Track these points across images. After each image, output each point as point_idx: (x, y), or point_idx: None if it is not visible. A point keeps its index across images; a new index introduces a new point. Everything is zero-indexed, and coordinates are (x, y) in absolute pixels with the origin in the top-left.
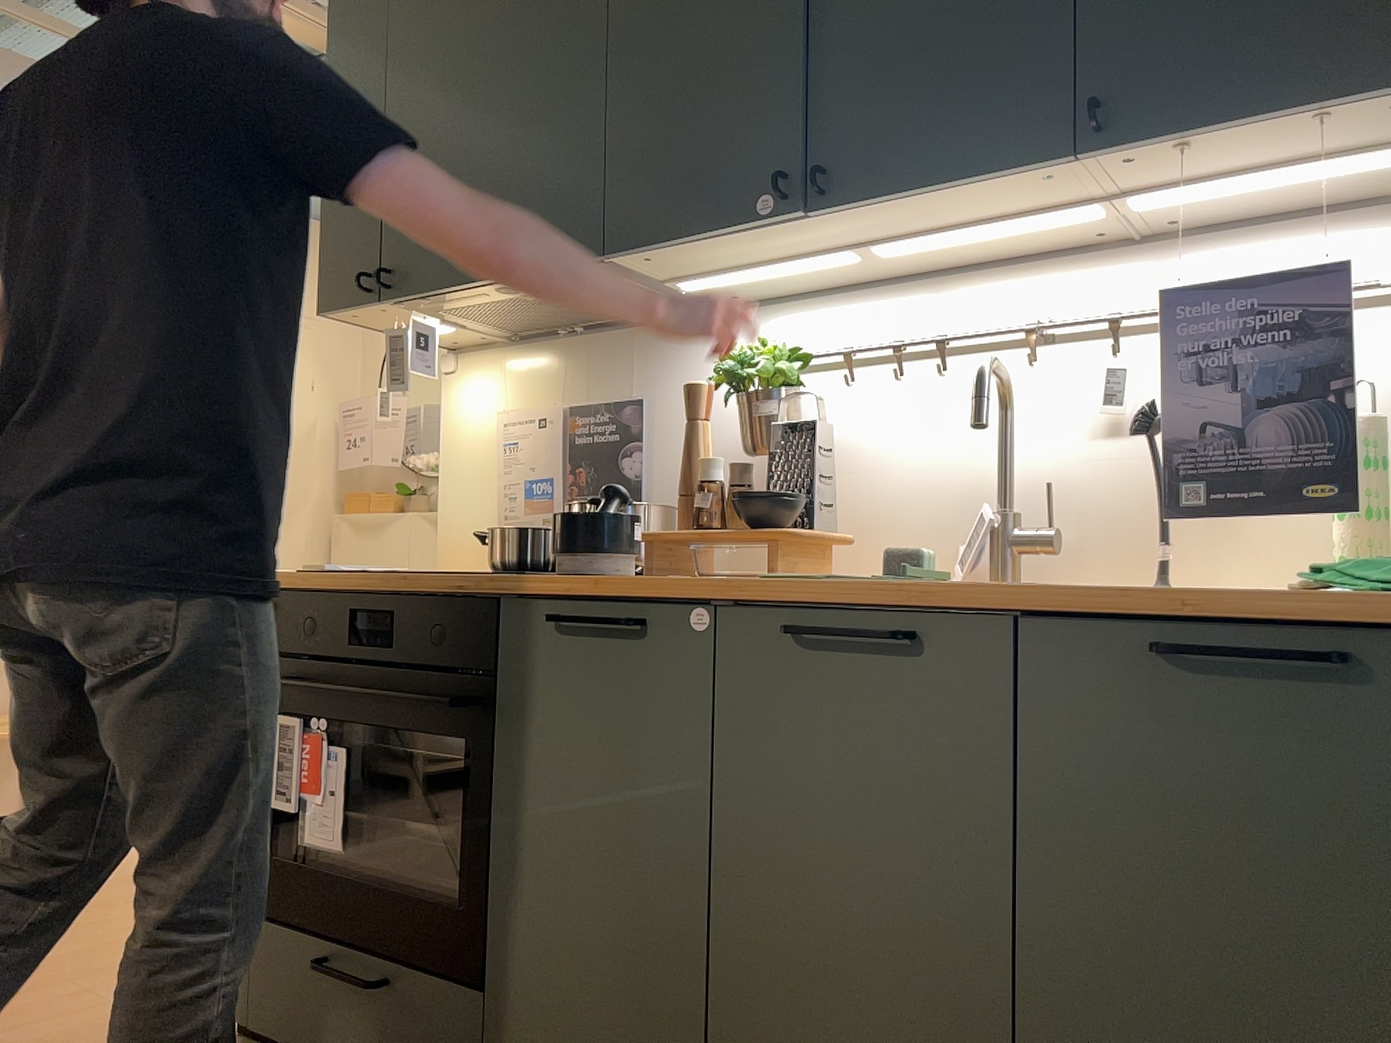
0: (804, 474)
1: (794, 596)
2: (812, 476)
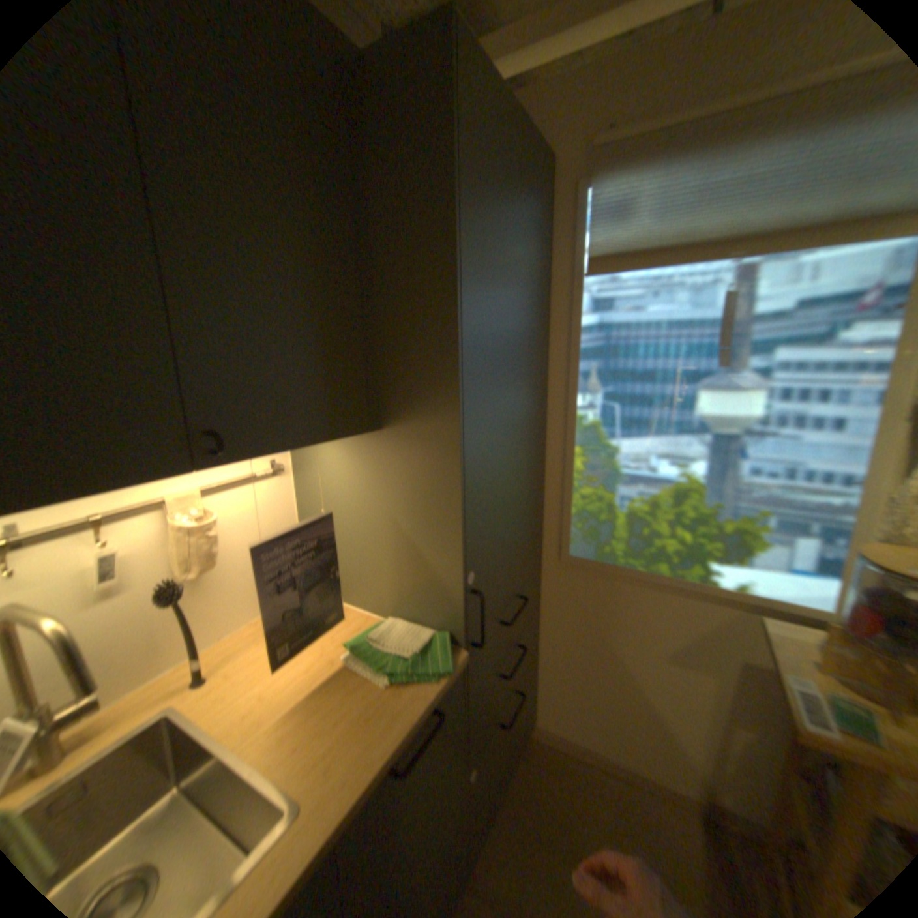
0: None
1: None
2: None
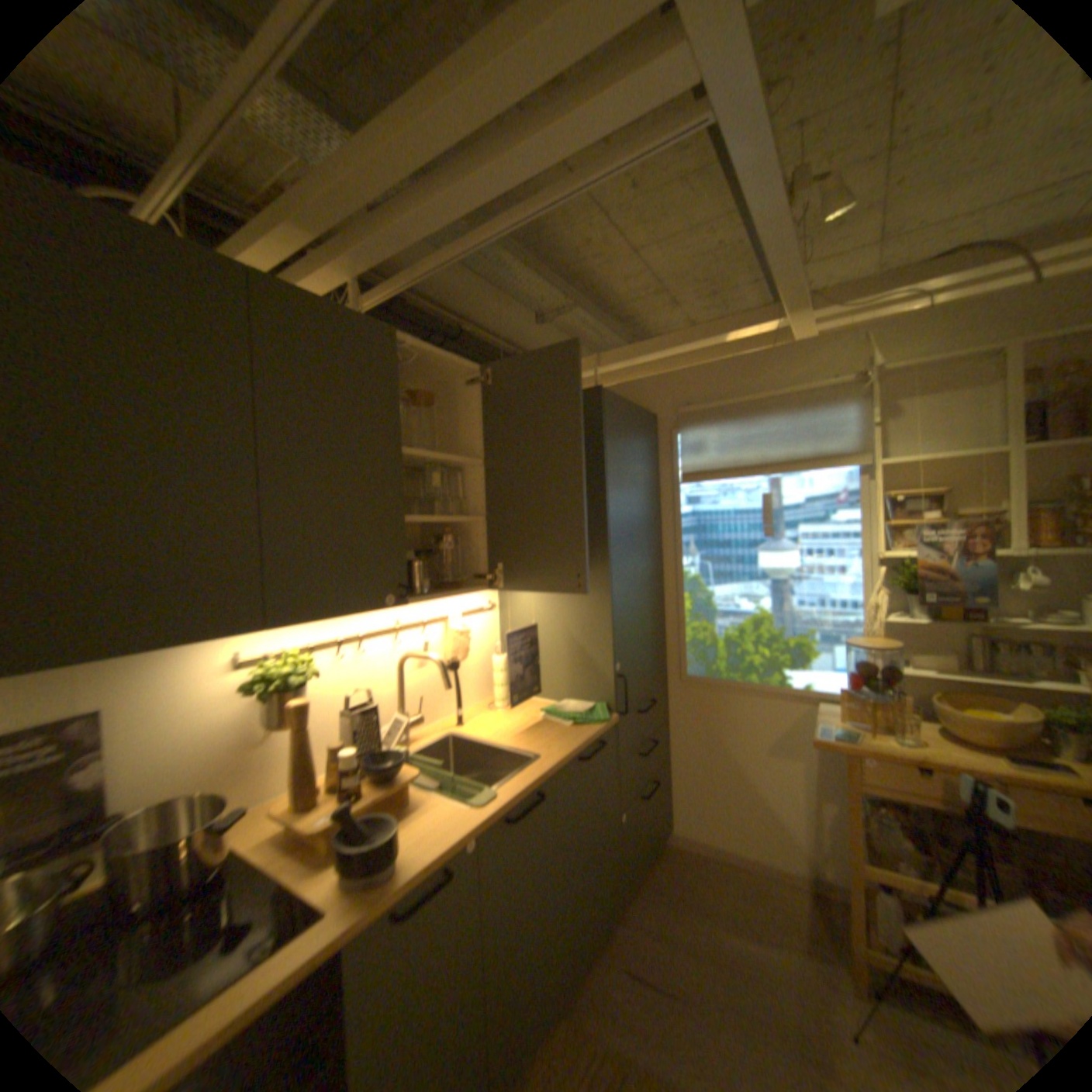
0: (372, 739)
1: (509, 807)
2: (369, 737)
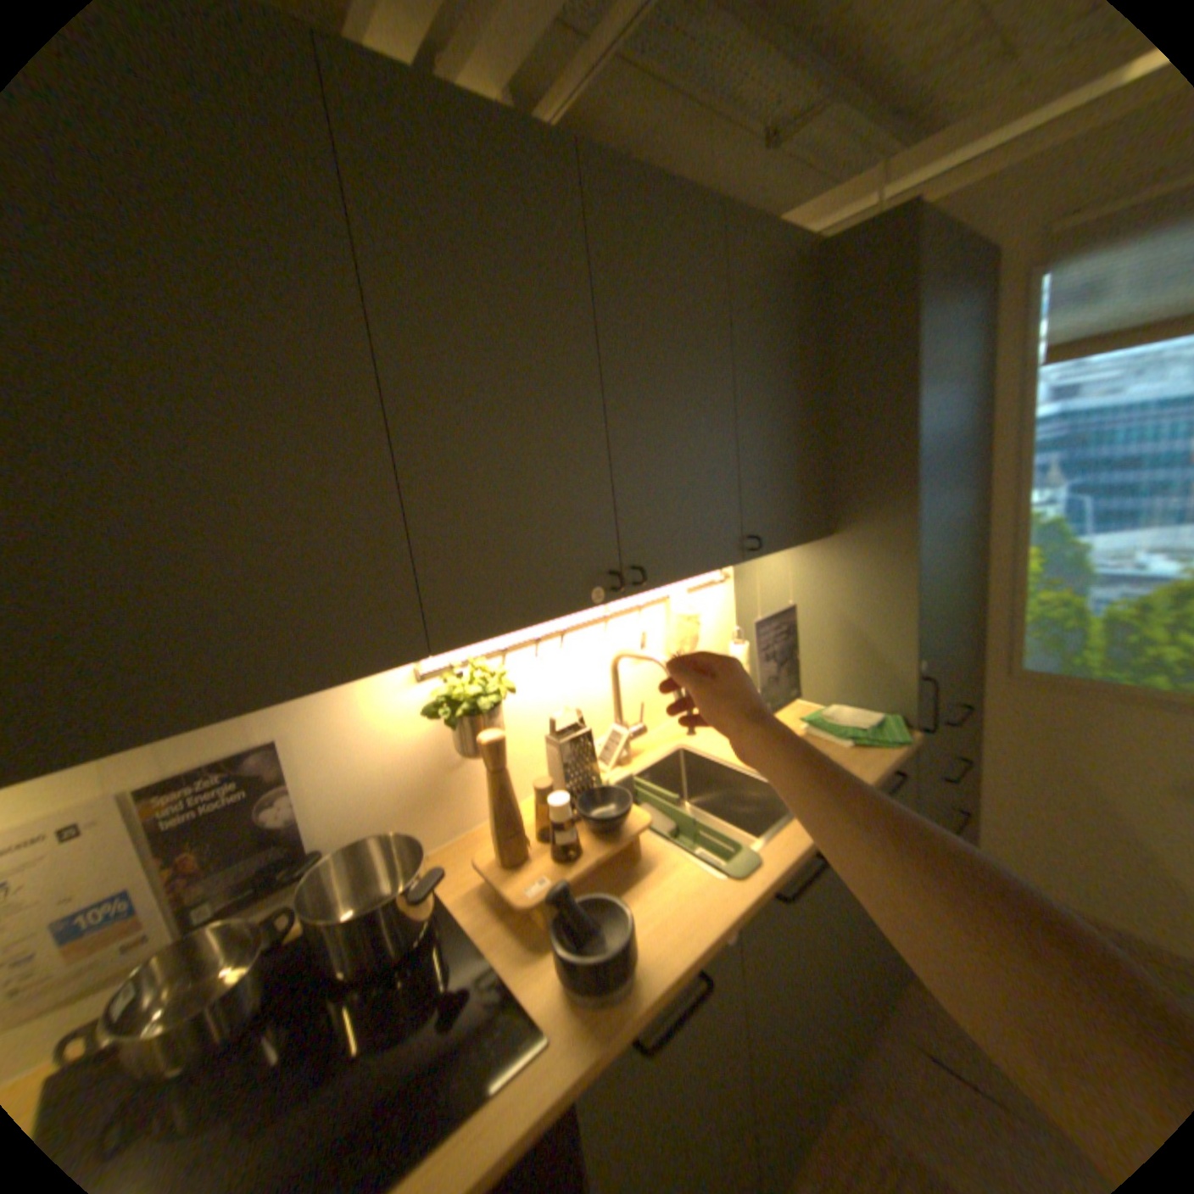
0: (588, 769)
1: (782, 879)
2: (585, 765)
